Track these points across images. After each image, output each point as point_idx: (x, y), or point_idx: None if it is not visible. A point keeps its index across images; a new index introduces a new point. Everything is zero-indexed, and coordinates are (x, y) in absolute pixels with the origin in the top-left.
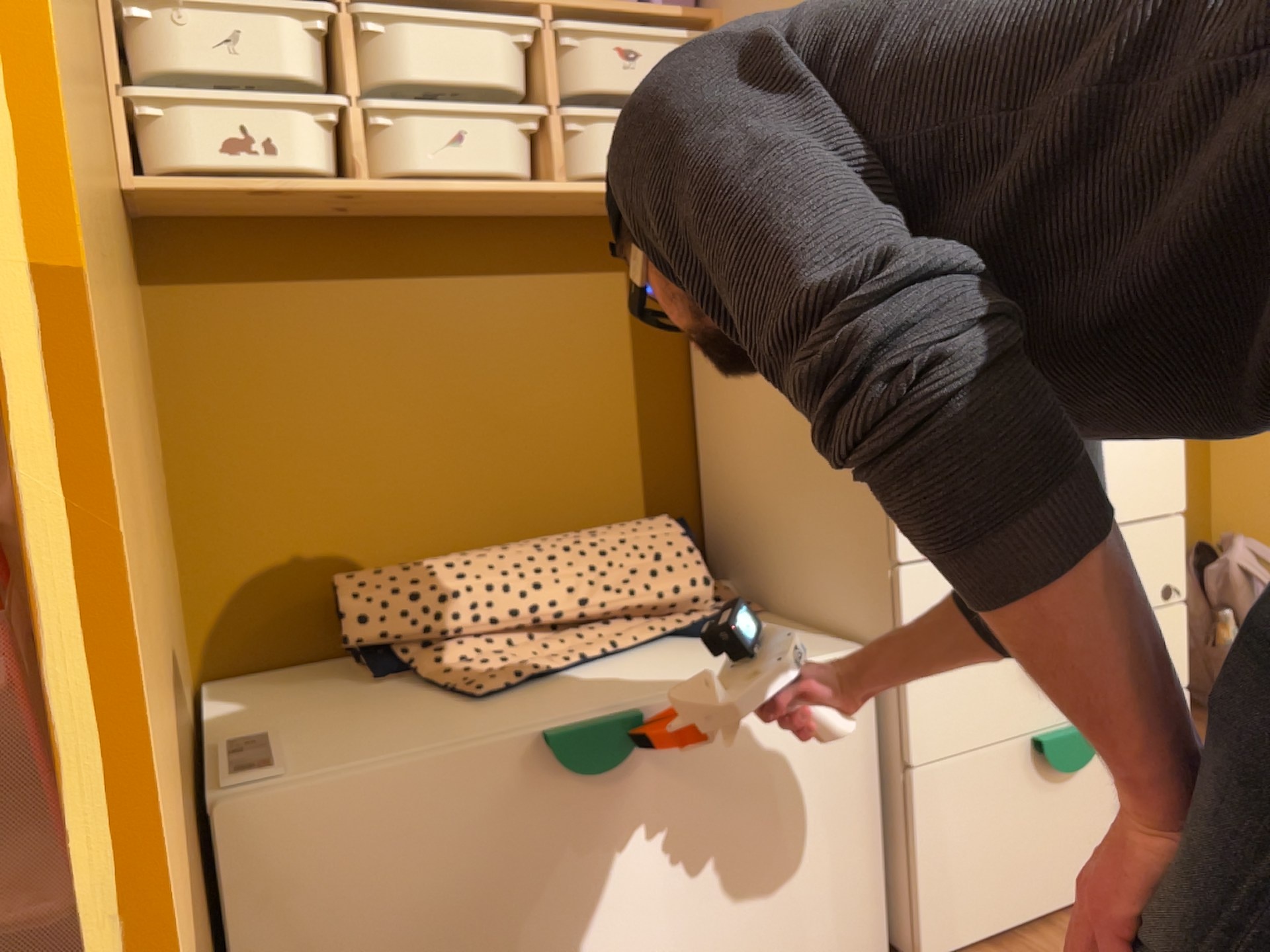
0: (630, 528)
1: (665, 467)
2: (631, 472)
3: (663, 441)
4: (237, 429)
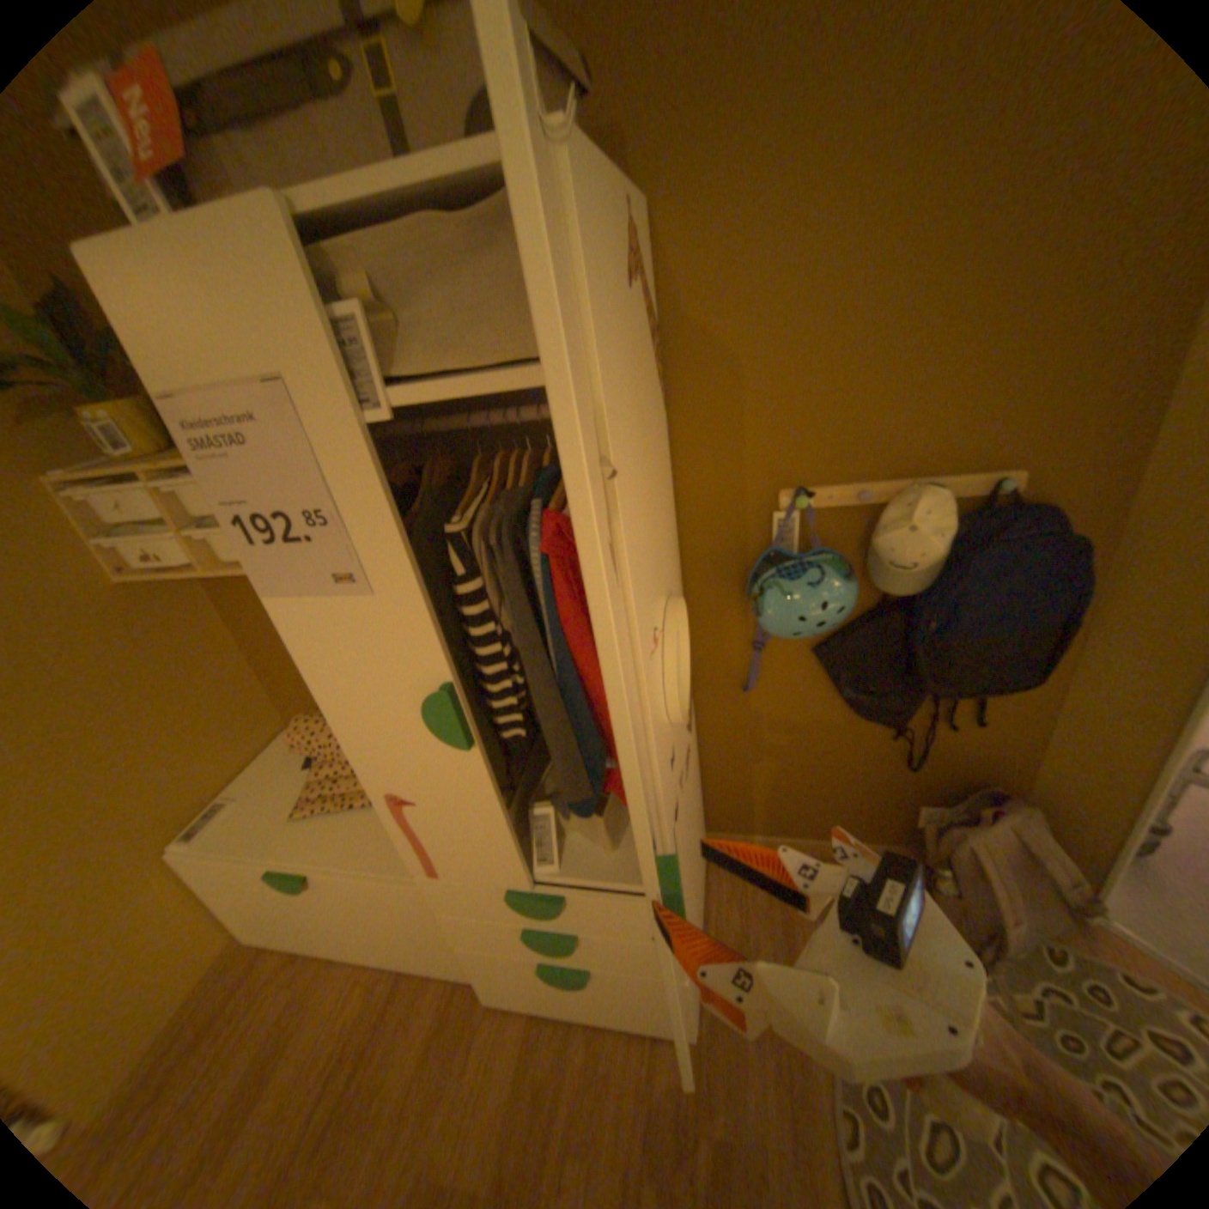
0: None
1: None
2: None
3: None
4: (258, 640)
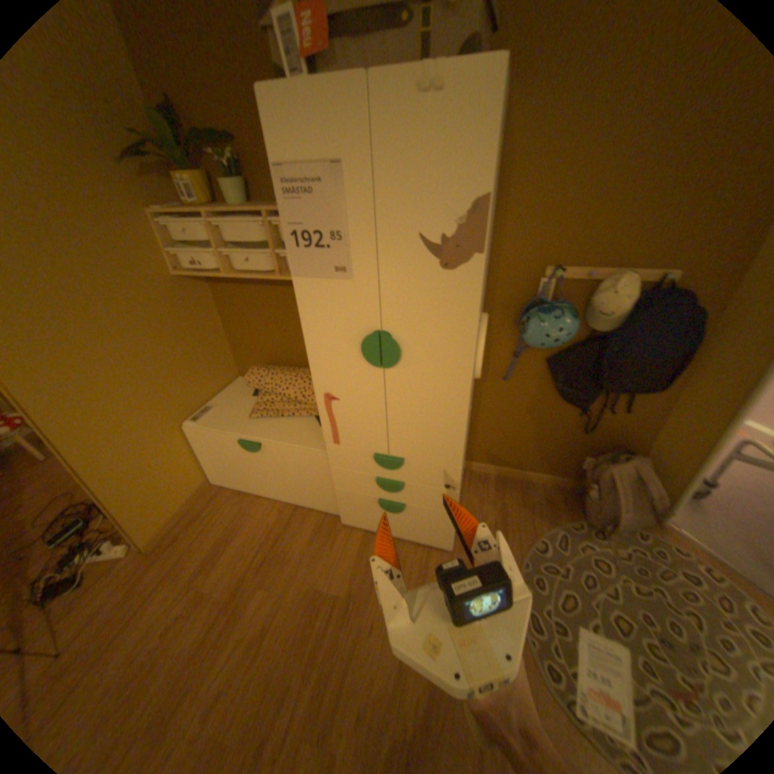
0: None
1: None
2: None
3: None
4: (235, 322)
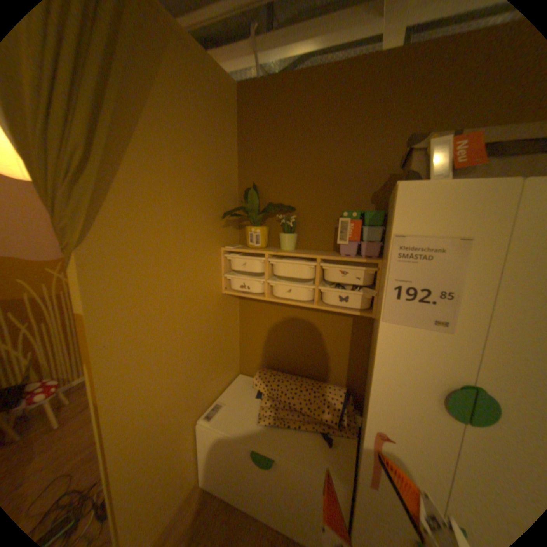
0: (330, 391)
1: (354, 374)
2: (343, 371)
3: (355, 367)
4: (252, 329)
